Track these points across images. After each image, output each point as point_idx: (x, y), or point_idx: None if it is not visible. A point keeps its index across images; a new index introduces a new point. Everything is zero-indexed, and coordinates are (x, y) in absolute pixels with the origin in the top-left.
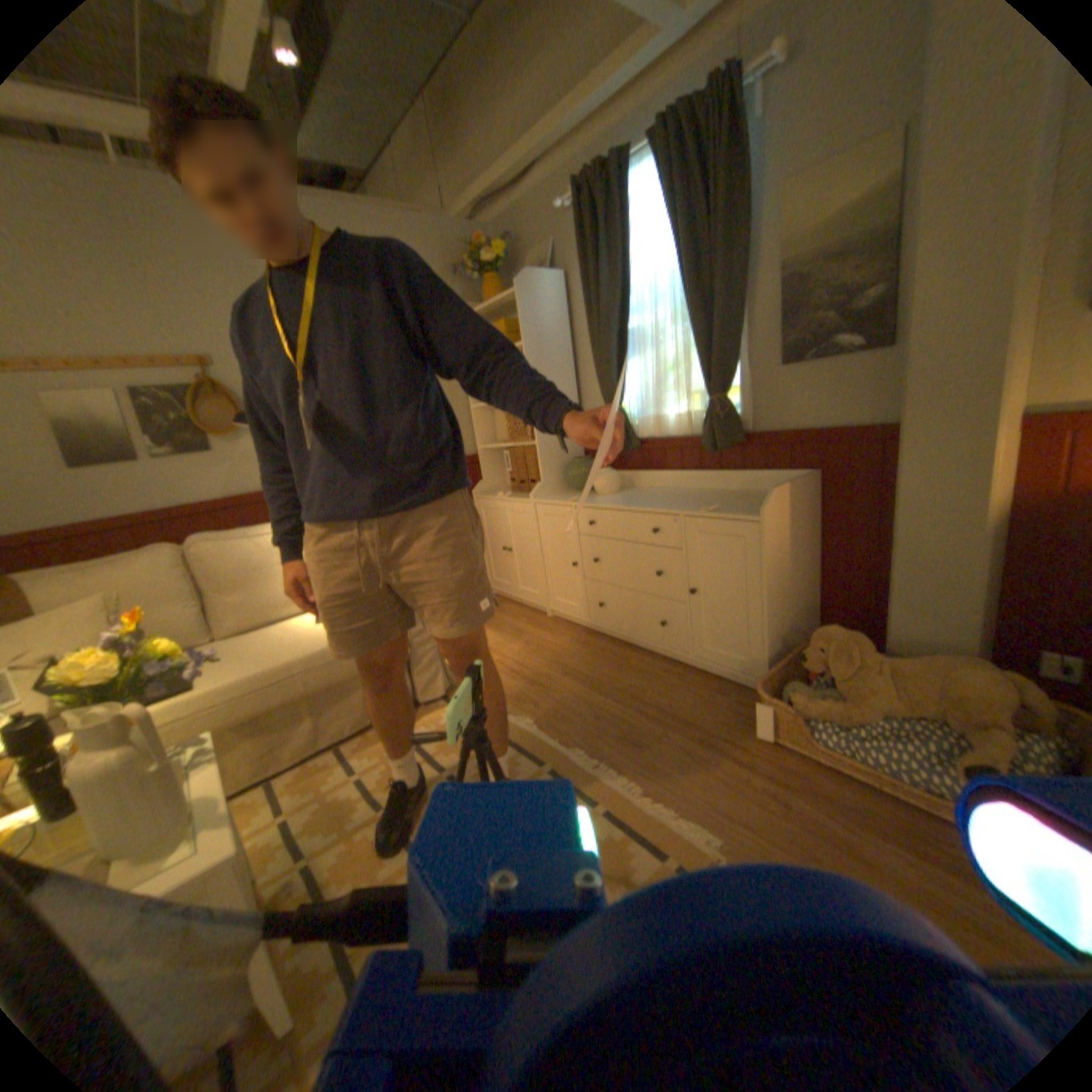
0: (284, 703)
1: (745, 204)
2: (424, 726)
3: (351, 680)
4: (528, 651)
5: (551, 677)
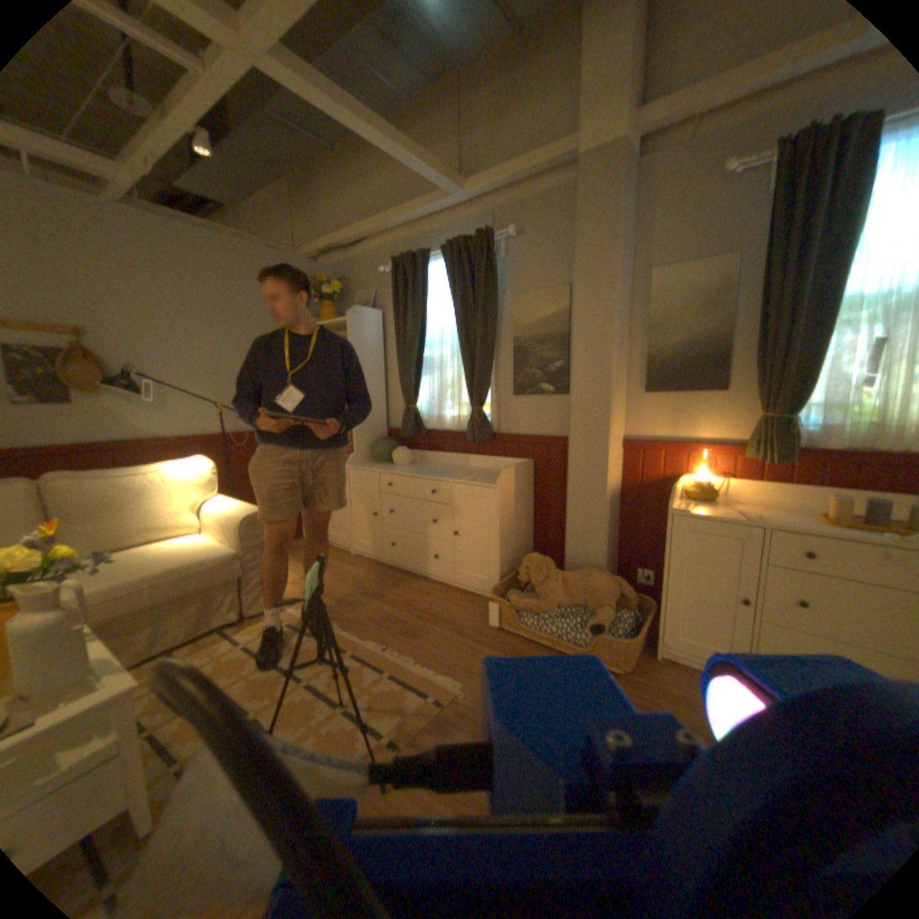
0: (130, 613)
1: (494, 302)
2: (248, 635)
3: (189, 596)
4: (335, 580)
5: (353, 597)
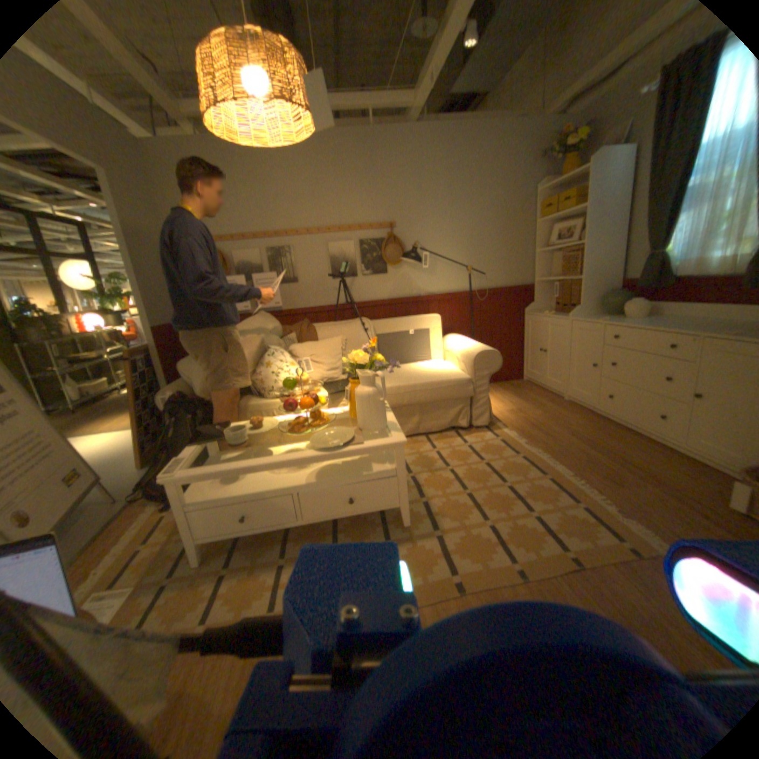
0: (408, 403)
1: None
2: (473, 438)
3: (439, 402)
4: (546, 417)
5: (560, 434)
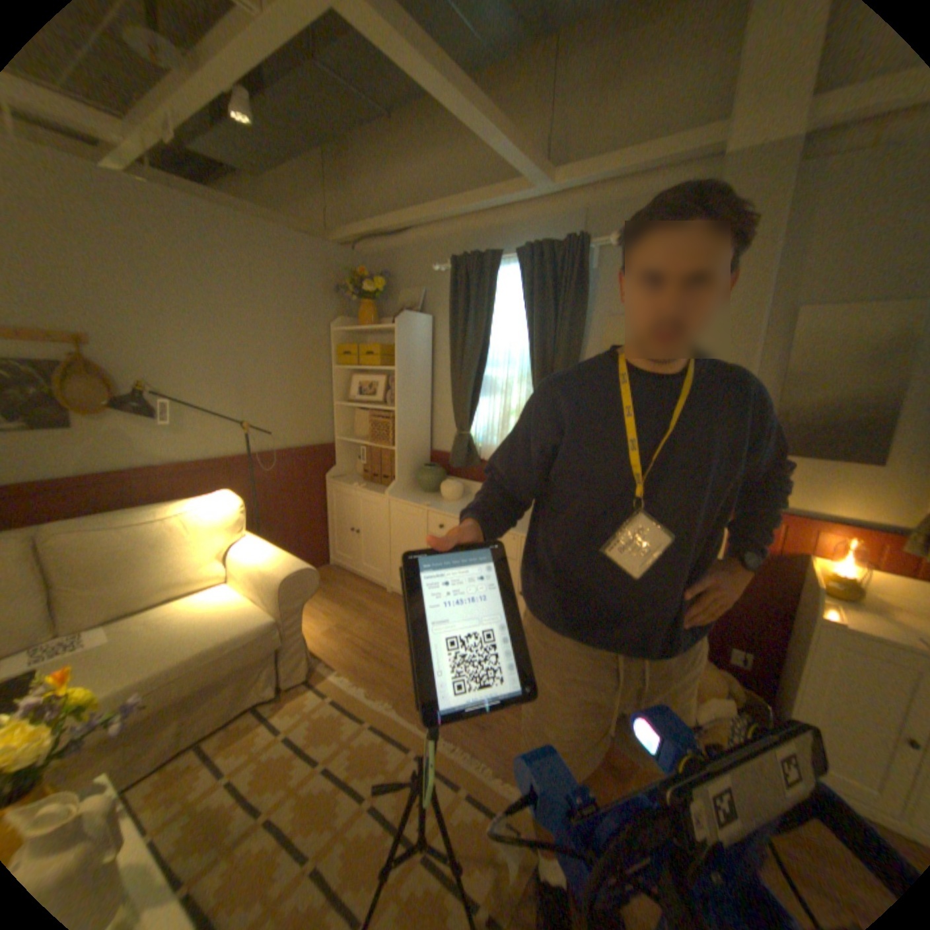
0: (155, 714)
1: (580, 324)
2: (289, 717)
3: (222, 679)
4: (375, 631)
5: (400, 659)
